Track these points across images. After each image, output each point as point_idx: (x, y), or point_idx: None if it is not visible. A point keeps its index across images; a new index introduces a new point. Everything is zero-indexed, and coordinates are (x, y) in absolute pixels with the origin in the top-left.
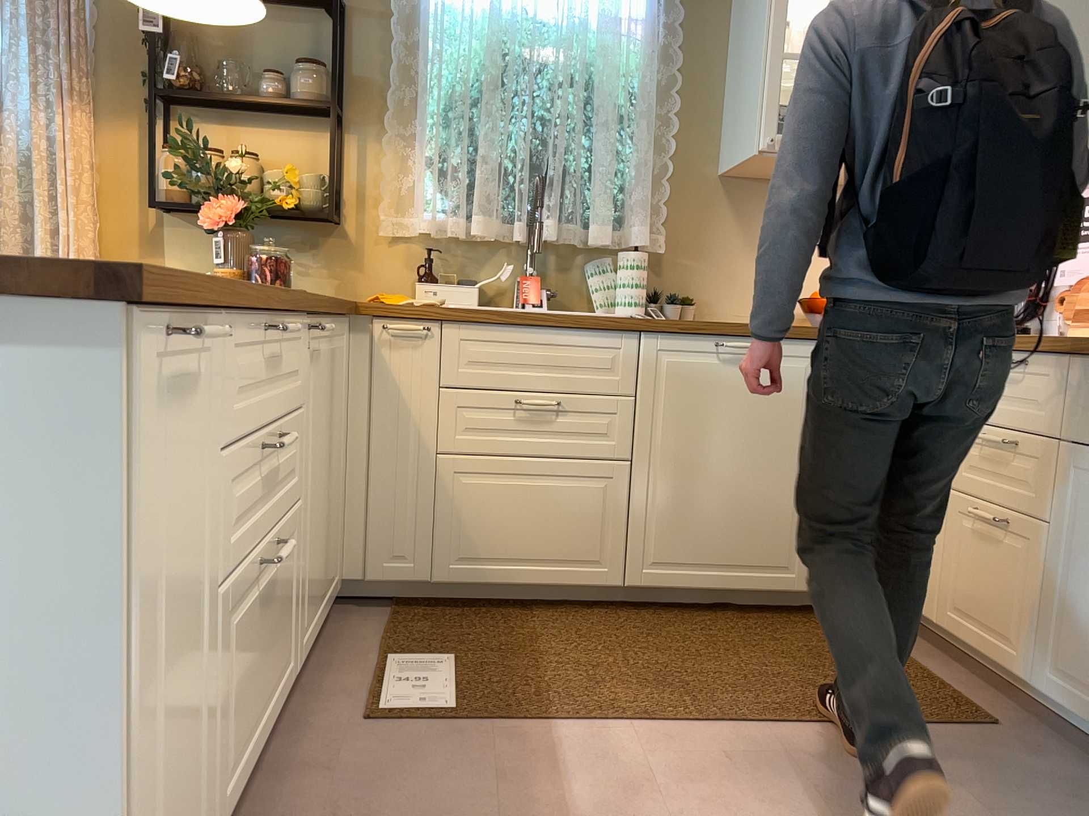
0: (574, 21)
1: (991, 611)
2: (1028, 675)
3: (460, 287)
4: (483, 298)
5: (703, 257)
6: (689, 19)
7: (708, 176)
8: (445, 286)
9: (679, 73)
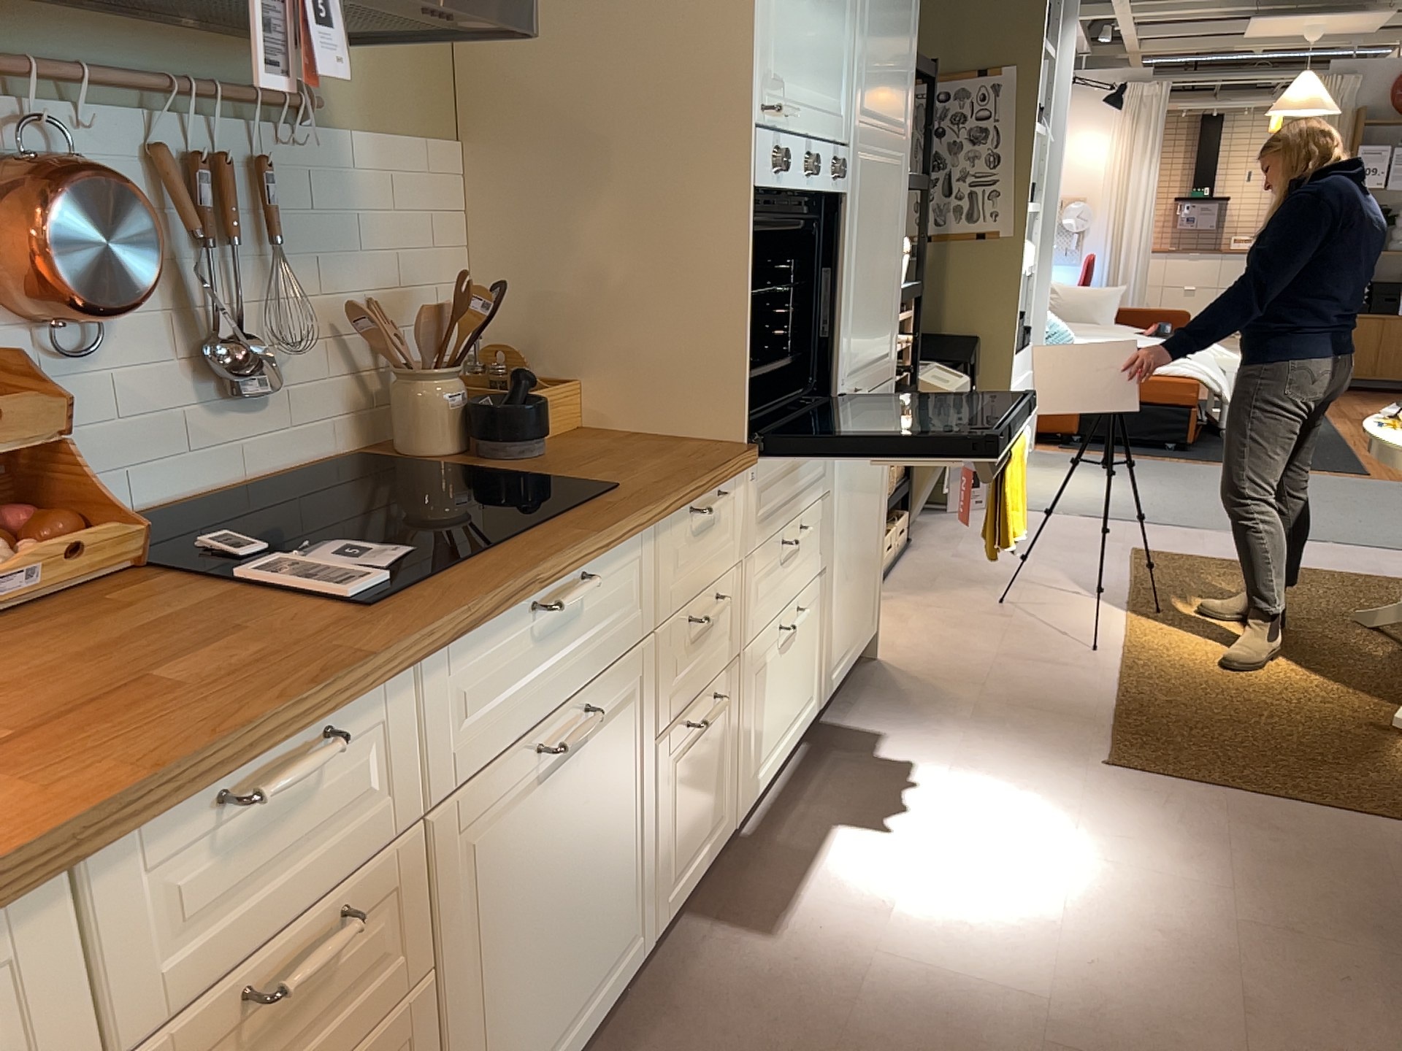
0: None
1: None
2: None
3: None
4: None
5: None
6: None
7: None
8: None
9: None
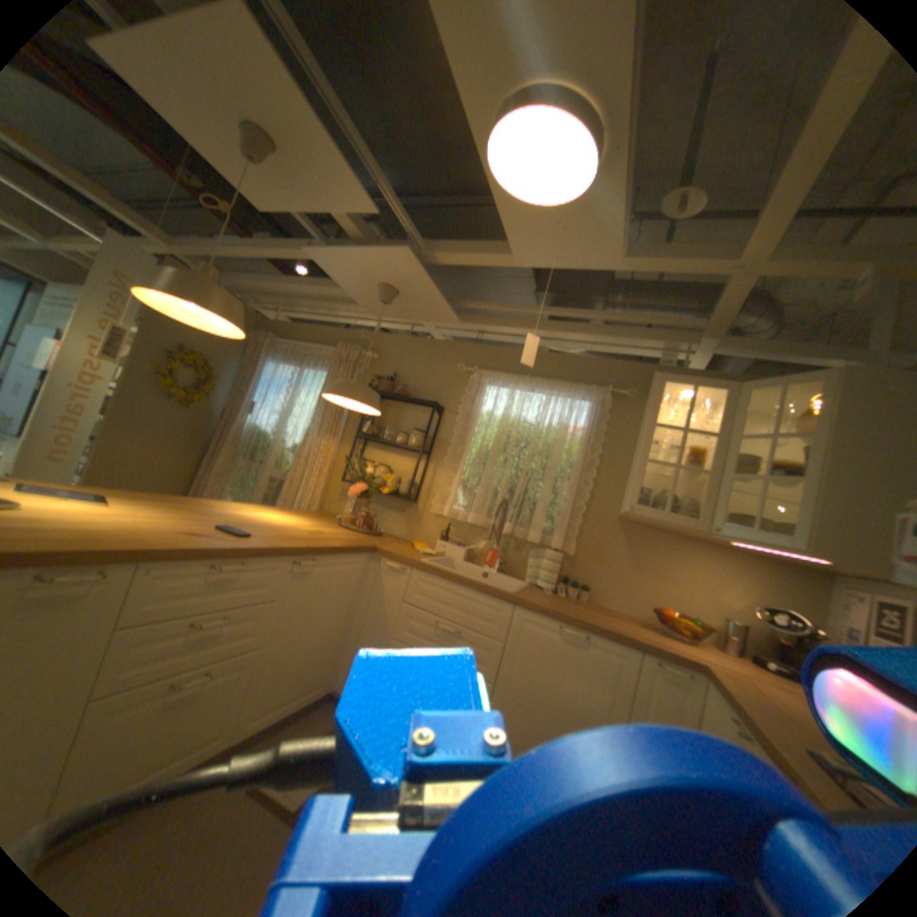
0: (546, 425)
1: None
2: None
3: (456, 548)
4: (471, 556)
5: (600, 565)
6: (612, 431)
7: (611, 518)
8: (449, 545)
9: (602, 458)
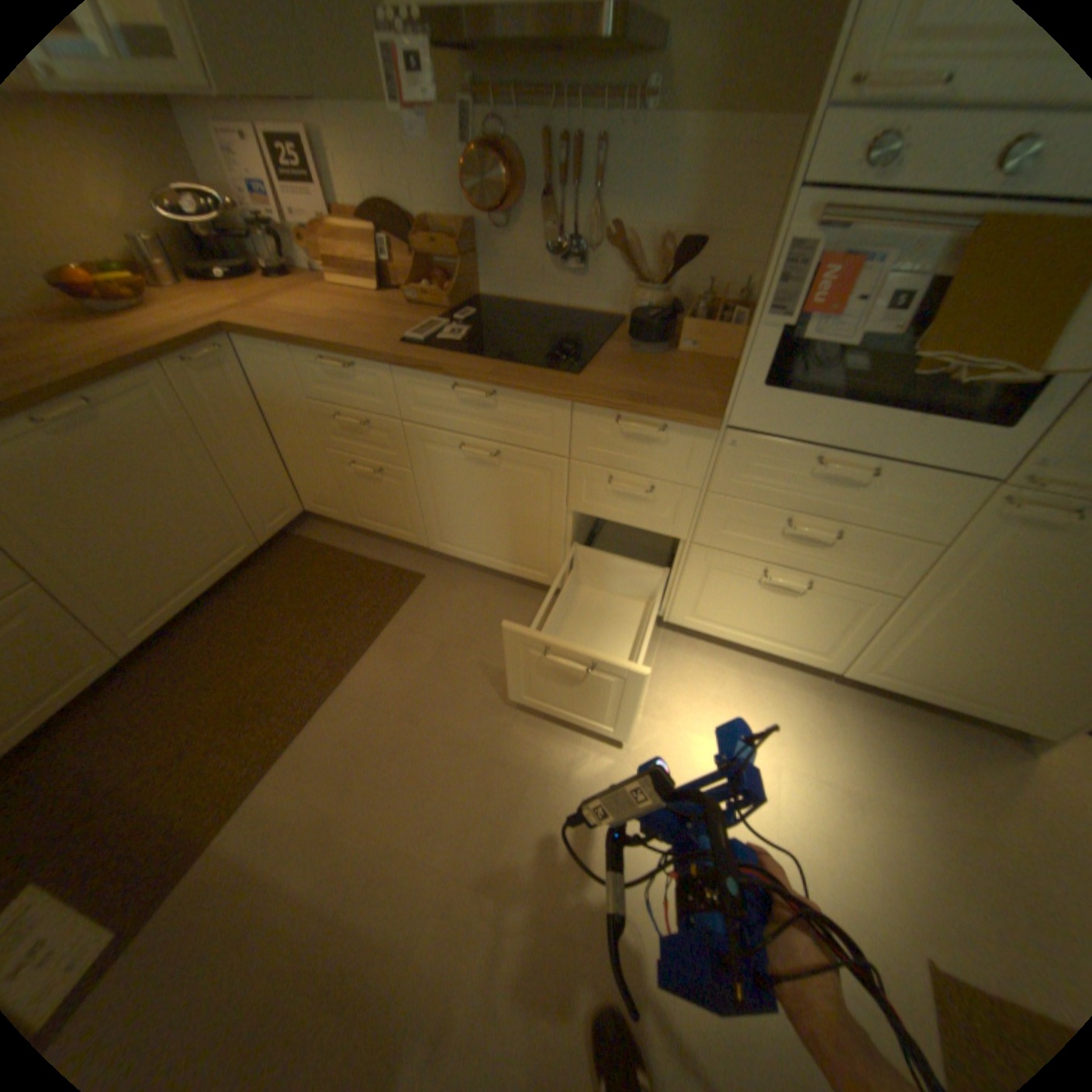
0: None
1: (387, 516)
2: (423, 543)
3: None
4: None
5: None
6: None
7: None
8: None
9: None
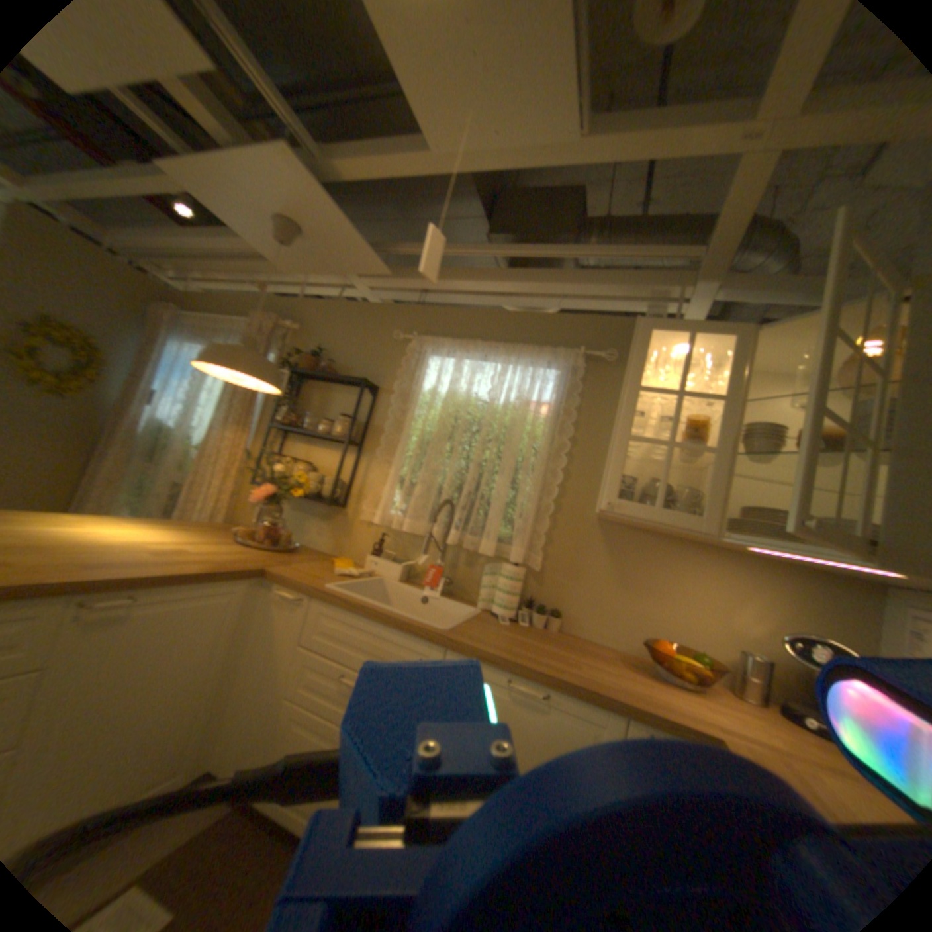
0: (503, 402)
1: None
2: None
3: (390, 564)
4: (411, 574)
5: (574, 581)
6: (587, 405)
7: (588, 518)
8: (381, 562)
9: (574, 441)
